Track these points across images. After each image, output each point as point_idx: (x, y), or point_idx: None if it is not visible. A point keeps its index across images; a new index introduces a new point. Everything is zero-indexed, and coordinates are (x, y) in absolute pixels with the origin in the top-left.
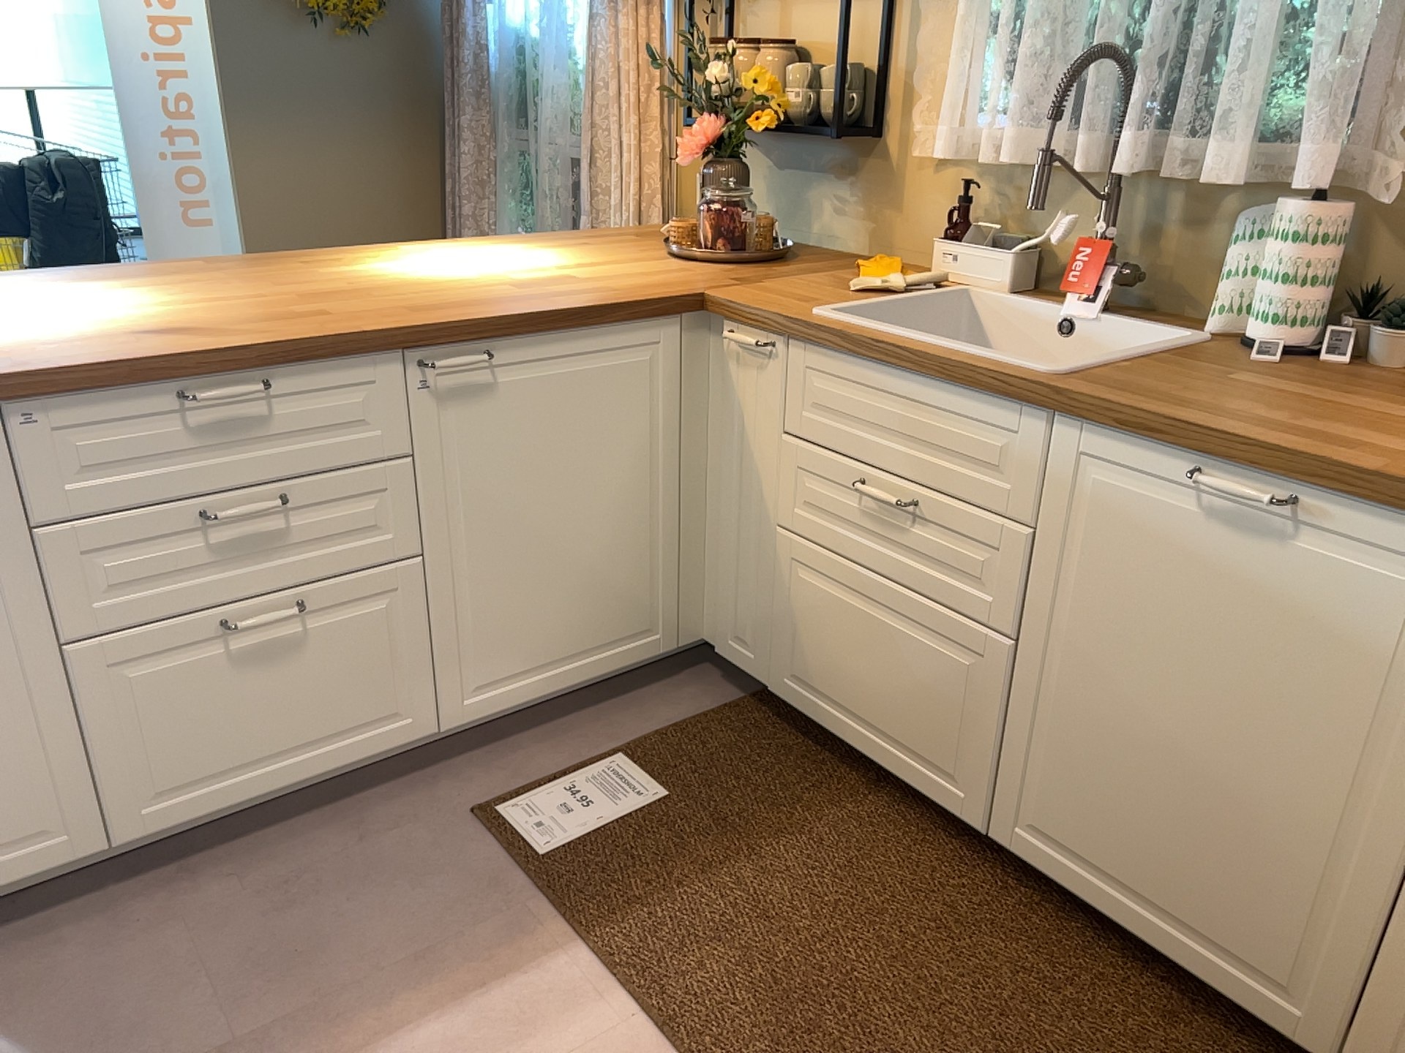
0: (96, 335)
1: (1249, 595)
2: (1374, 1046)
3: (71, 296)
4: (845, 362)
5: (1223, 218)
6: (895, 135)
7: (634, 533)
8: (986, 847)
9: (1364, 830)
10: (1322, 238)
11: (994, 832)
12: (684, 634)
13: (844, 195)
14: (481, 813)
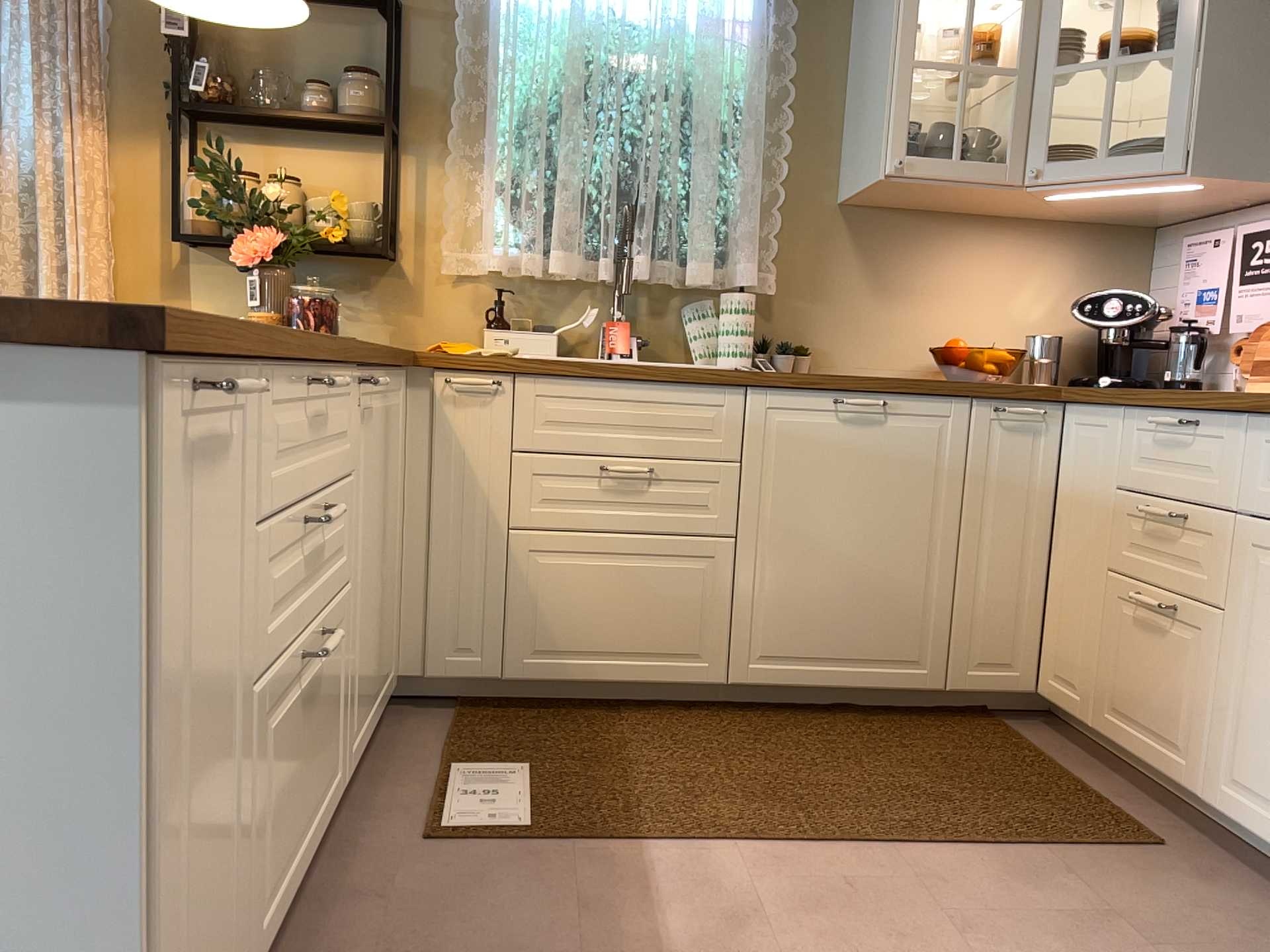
0: None
1: (871, 456)
2: (960, 663)
3: None
4: (576, 384)
5: (676, 306)
6: (414, 257)
7: (391, 567)
8: (708, 707)
9: (939, 553)
10: (755, 308)
11: (727, 684)
12: (394, 671)
13: (361, 303)
14: (433, 838)
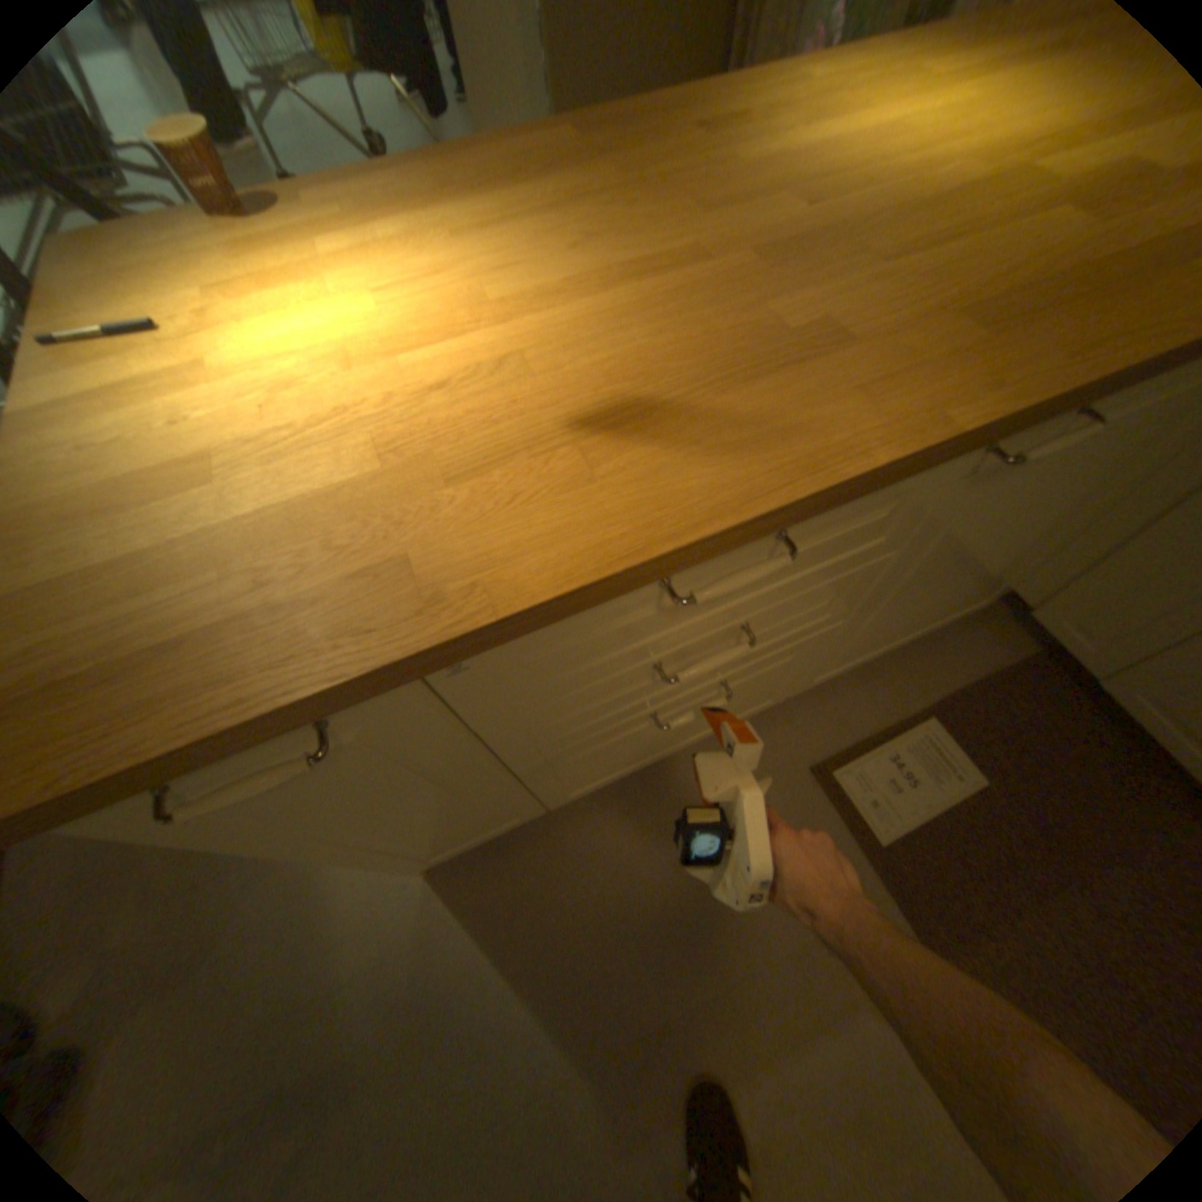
0: (509, 427)
1: None
2: None
3: (432, 252)
4: None
5: None
6: None
7: (1044, 543)
8: None
9: None
10: None
11: None
12: (1005, 592)
13: None
14: (822, 778)
